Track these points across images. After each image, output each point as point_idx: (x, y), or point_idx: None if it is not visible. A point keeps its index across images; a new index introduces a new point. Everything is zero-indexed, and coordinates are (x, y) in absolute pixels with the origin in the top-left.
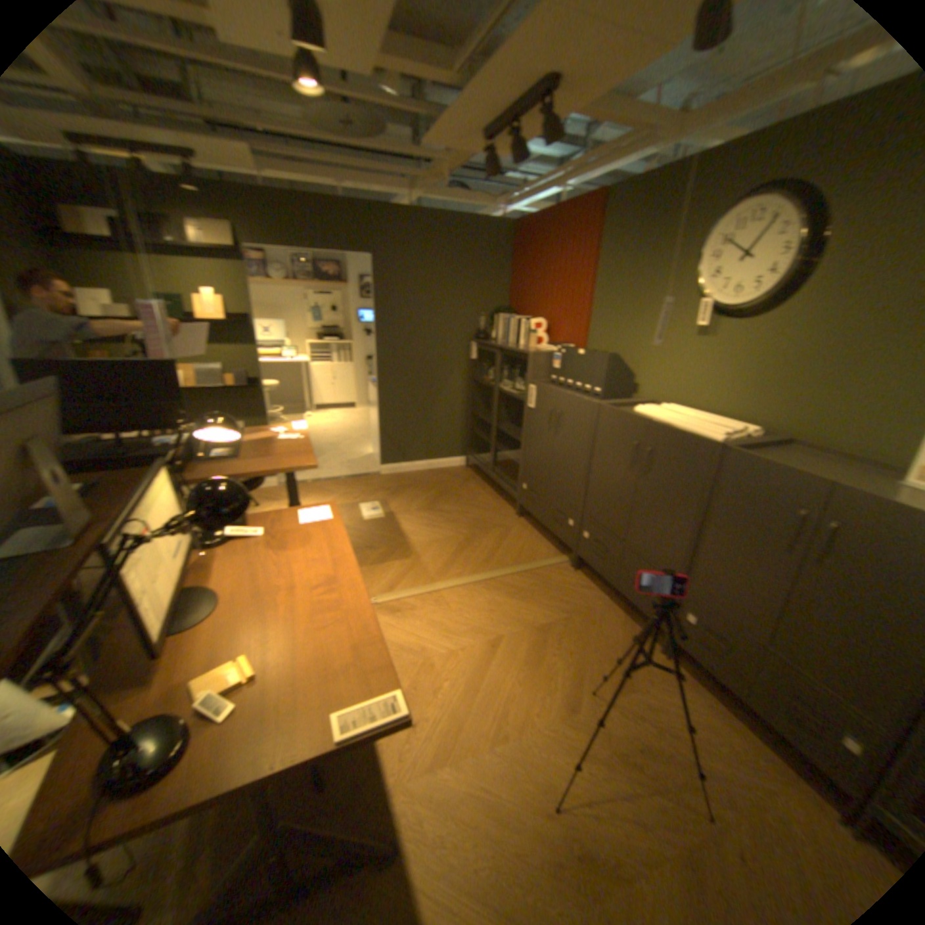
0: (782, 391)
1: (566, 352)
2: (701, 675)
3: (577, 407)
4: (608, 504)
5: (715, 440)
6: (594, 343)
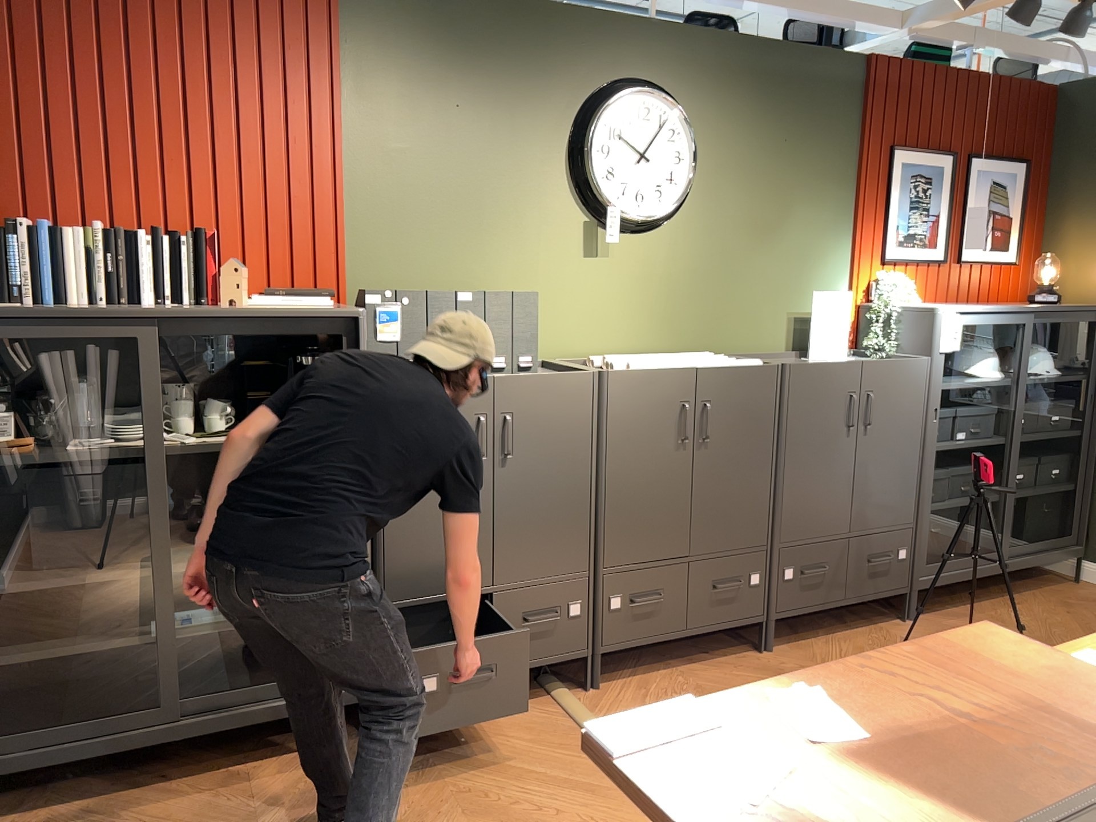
0: (689, 311)
1: (408, 300)
2: (781, 639)
3: (547, 393)
4: (647, 523)
5: (766, 365)
6: (364, 282)
